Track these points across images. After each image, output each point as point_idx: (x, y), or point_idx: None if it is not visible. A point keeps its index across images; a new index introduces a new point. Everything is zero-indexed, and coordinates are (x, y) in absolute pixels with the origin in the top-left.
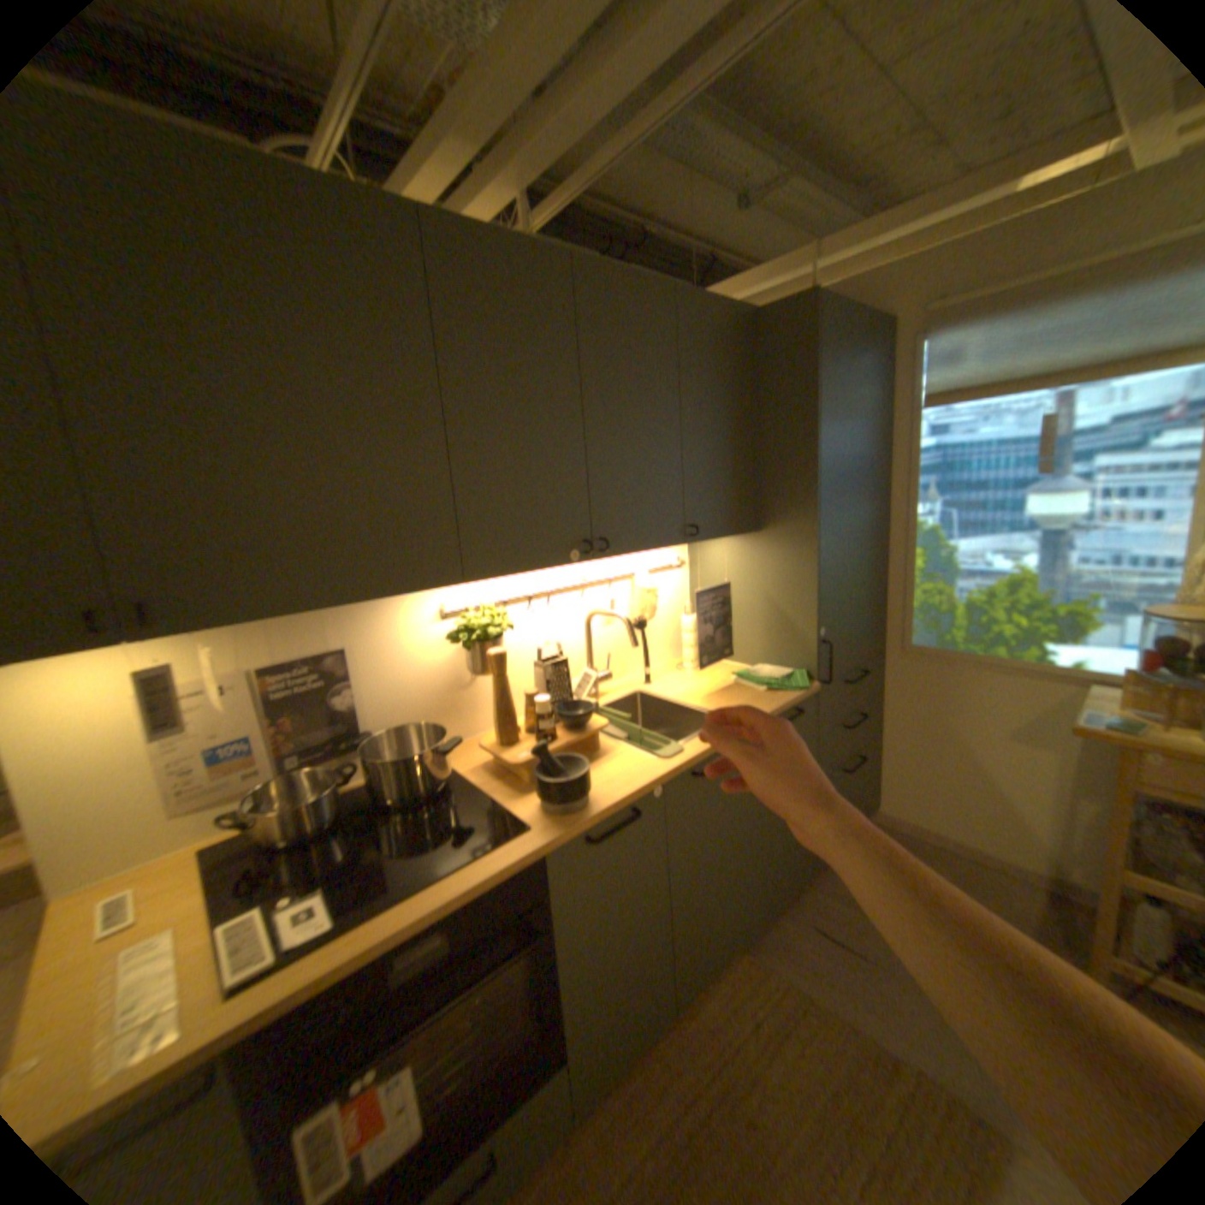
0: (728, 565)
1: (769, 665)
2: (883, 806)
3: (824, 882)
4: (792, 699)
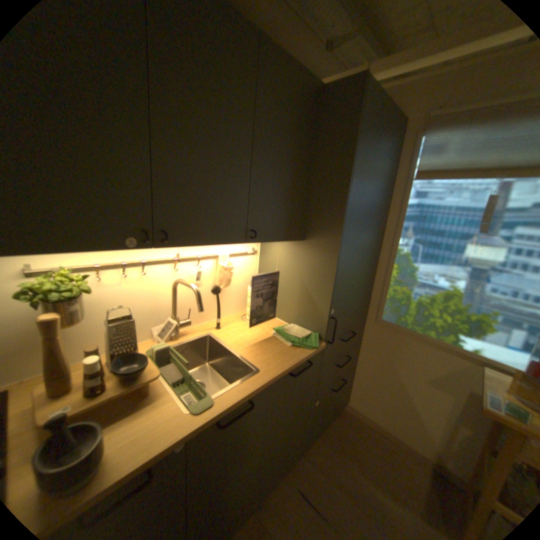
0: (282, 258)
1: (297, 325)
2: (351, 402)
3: (311, 452)
4: (306, 354)
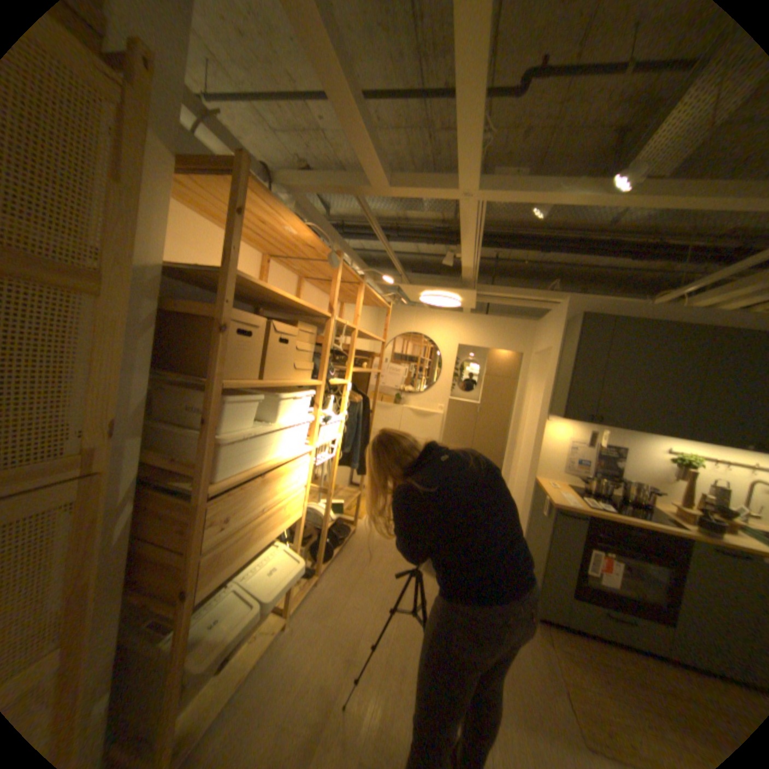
0: None
1: None
2: None
3: None
4: None
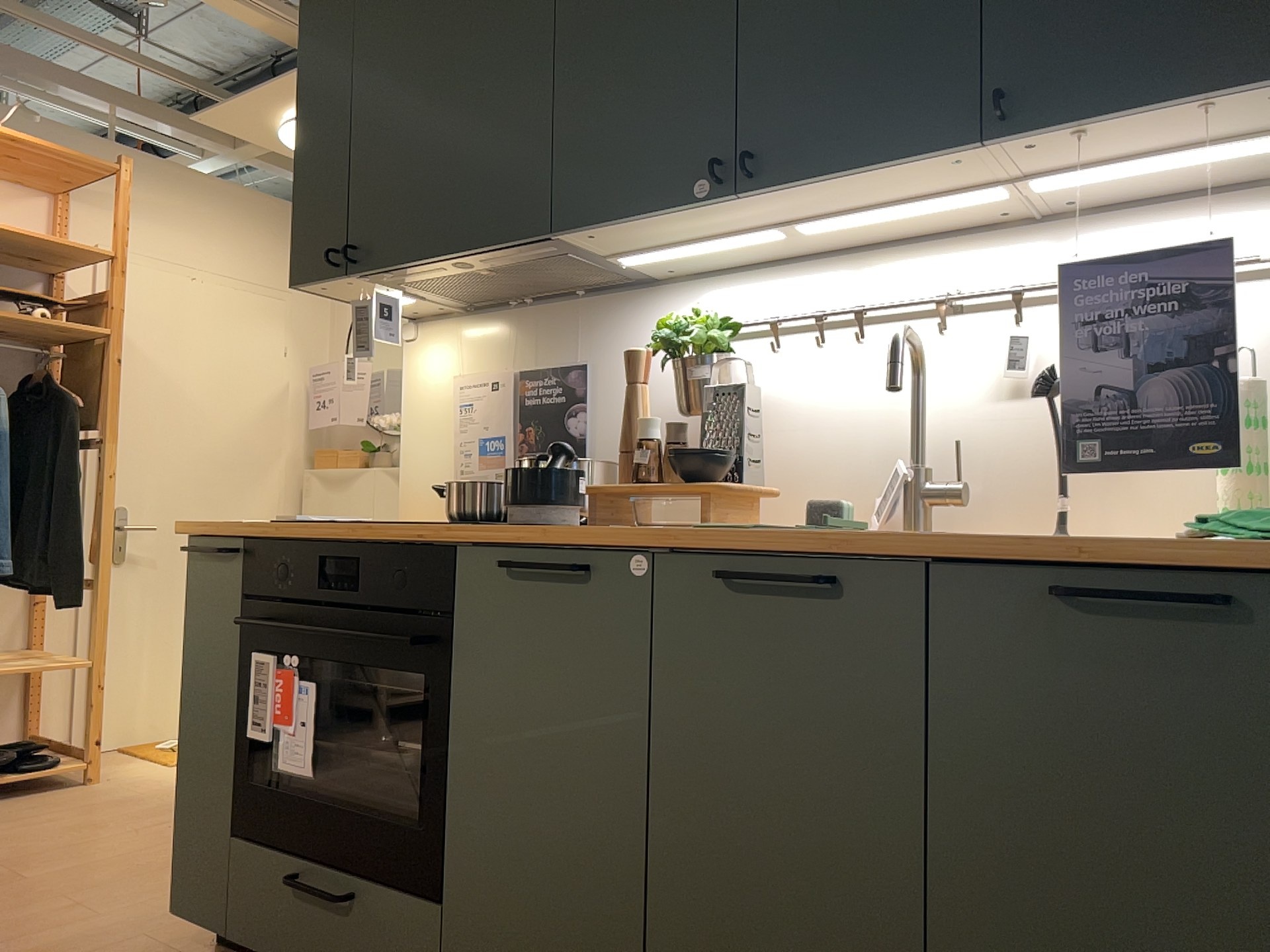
0: None
1: None
2: None
3: None
4: (1221, 557)
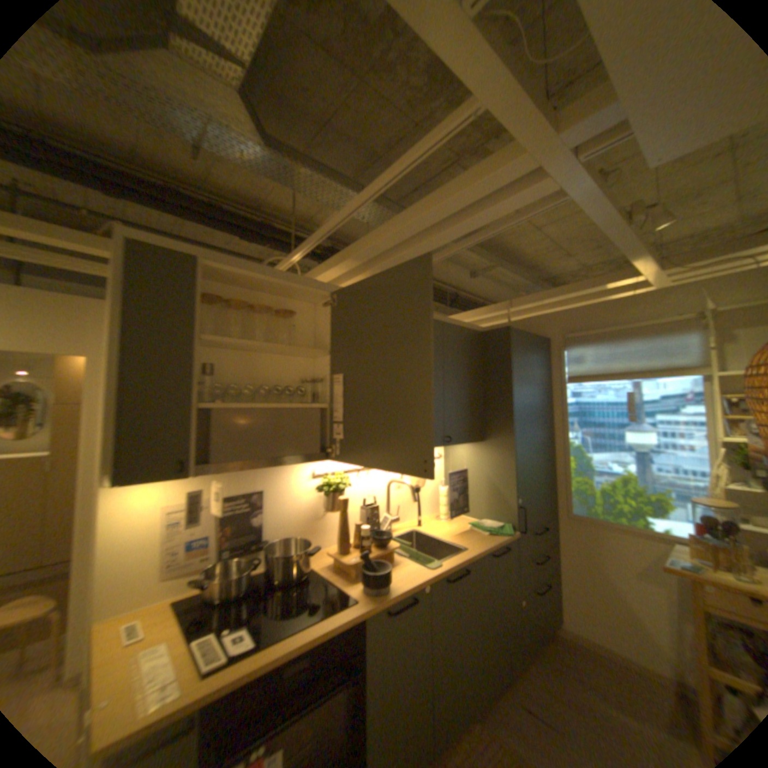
0: (466, 459)
1: (490, 520)
2: (565, 624)
3: (529, 676)
4: (503, 541)
